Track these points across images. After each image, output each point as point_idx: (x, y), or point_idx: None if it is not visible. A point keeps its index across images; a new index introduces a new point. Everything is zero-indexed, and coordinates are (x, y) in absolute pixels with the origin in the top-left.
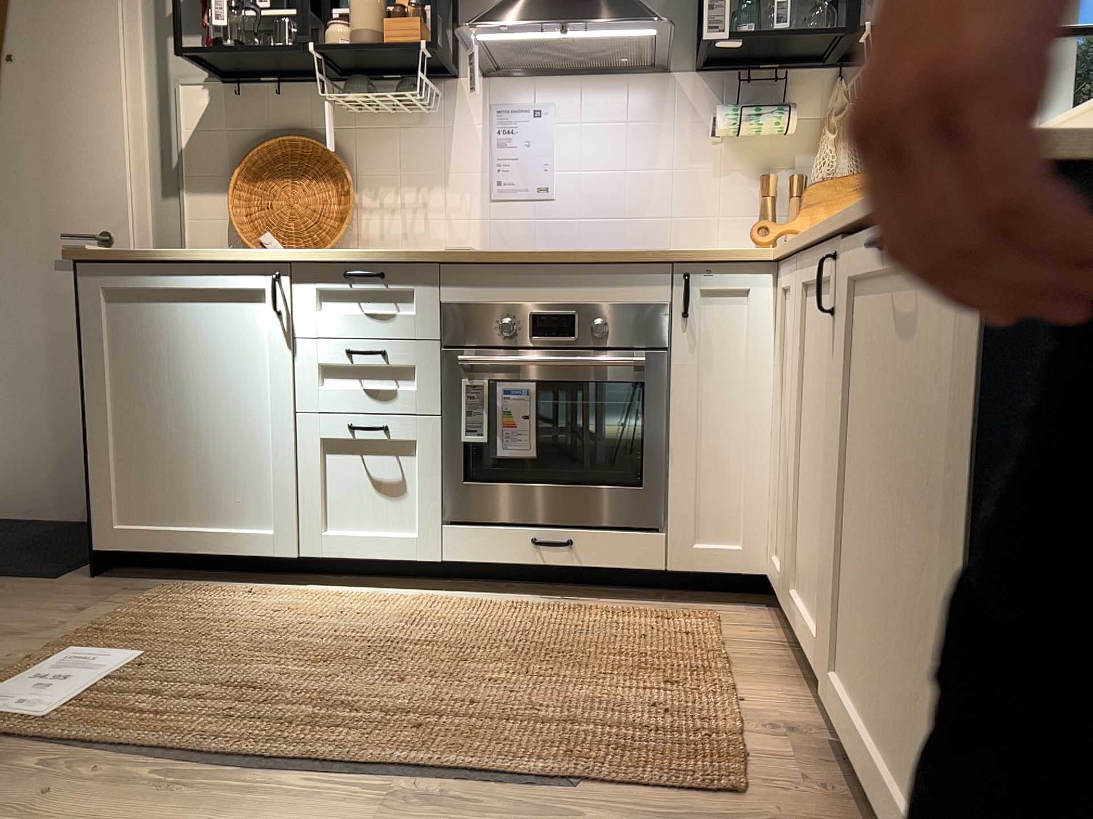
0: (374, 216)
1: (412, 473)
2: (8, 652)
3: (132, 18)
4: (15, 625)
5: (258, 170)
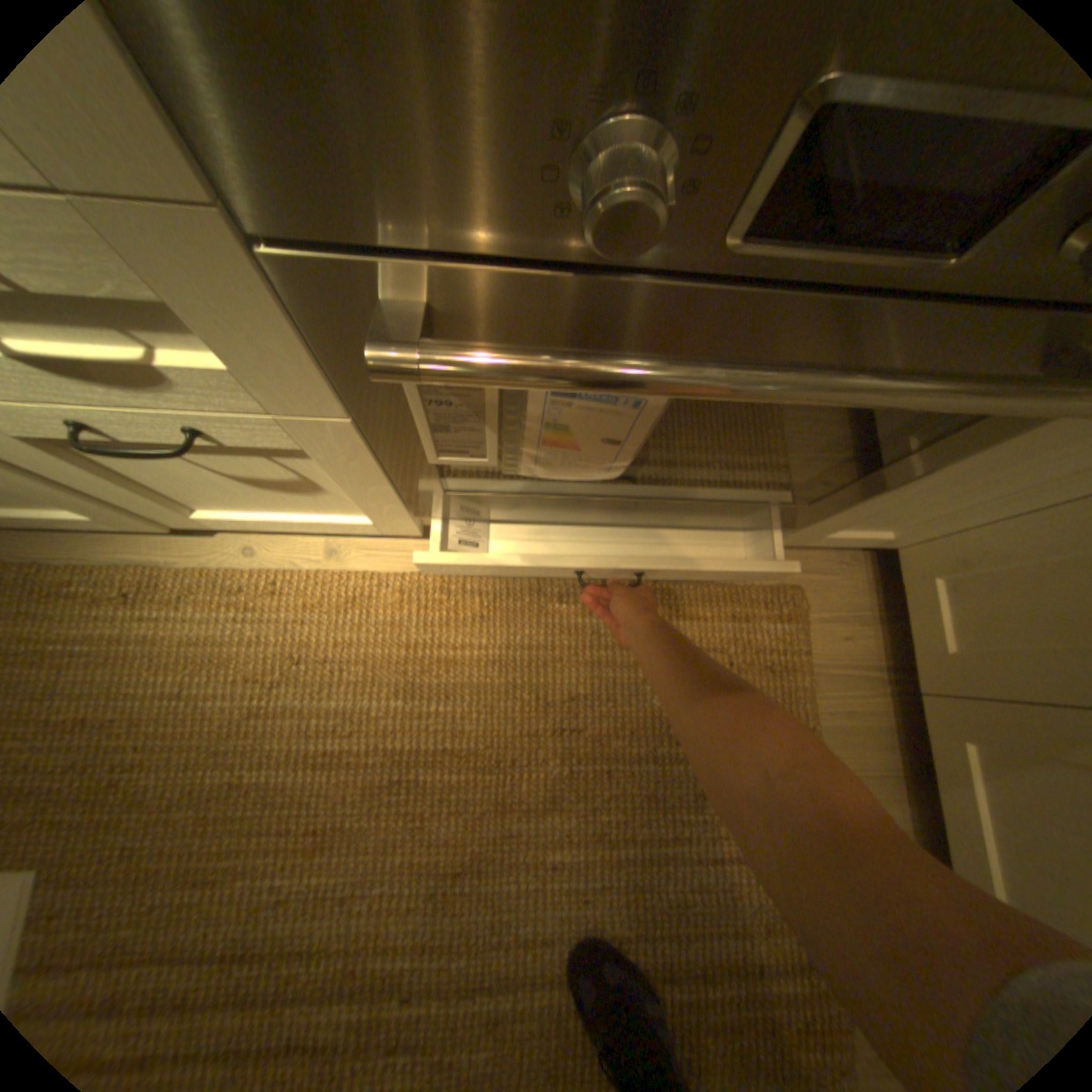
0: None
1: (318, 468)
2: None
3: None
4: None
5: None
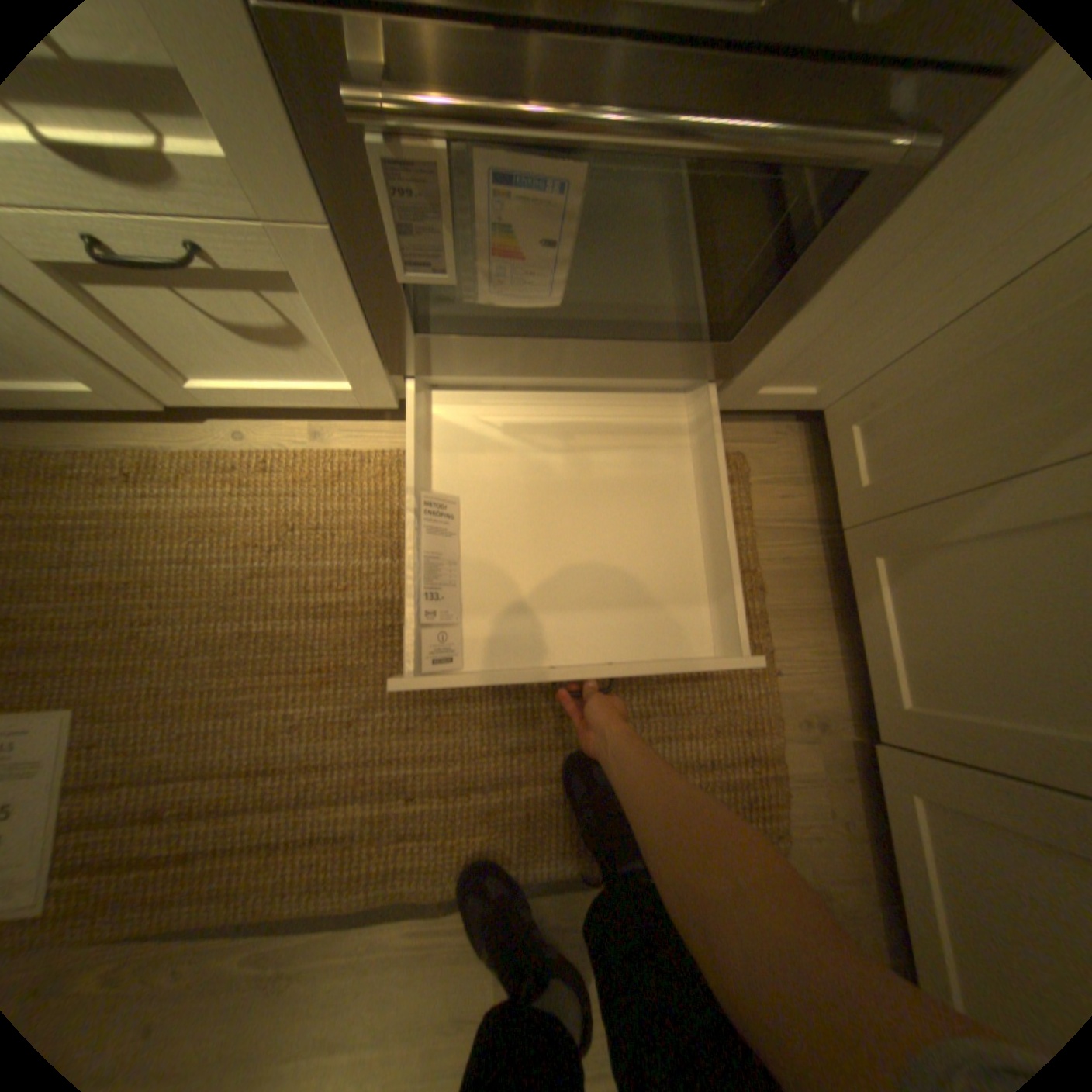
0: None
1: (301, 308)
2: None
3: None
4: None
5: None
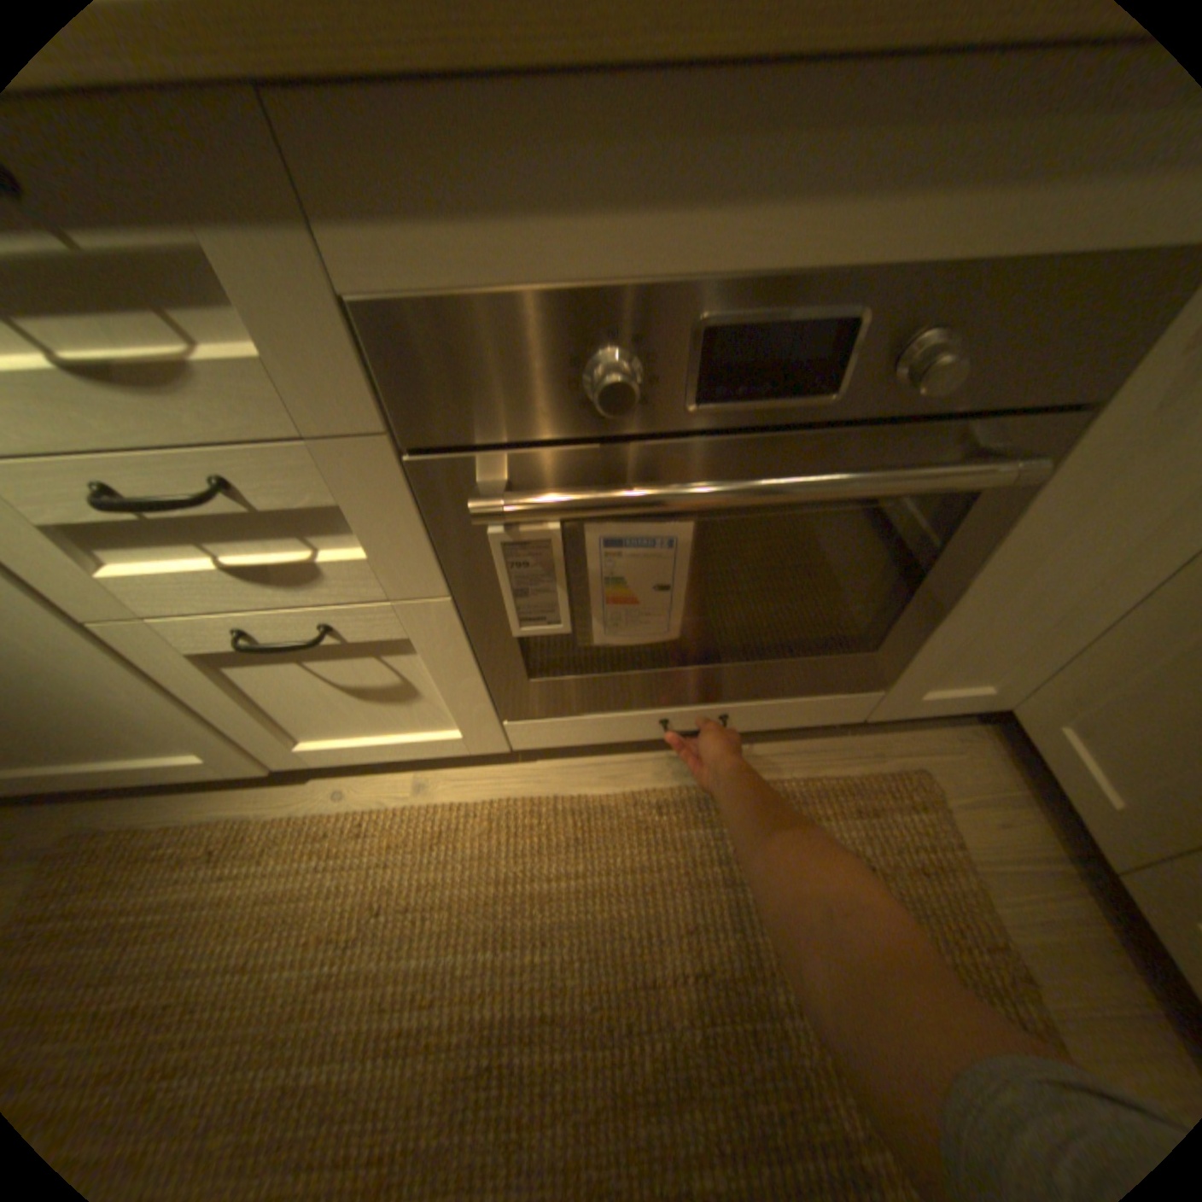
0: None
1: (418, 666)
2: None
3: None
4: None
5: None
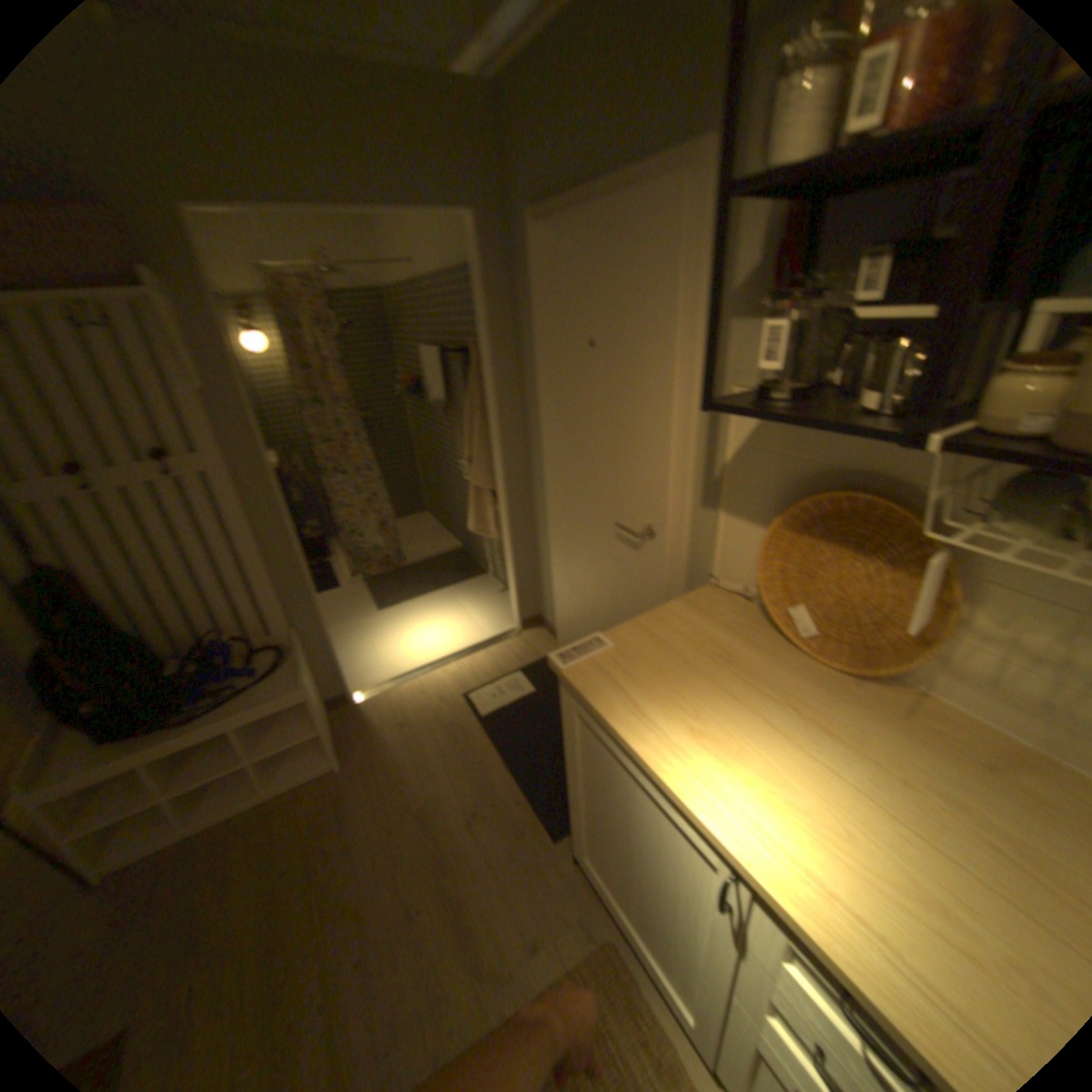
0: (997, 647)
1: None
2: (459, 1006)
3: (693, 291)
4: (492, 935)
5: (812, 517)
